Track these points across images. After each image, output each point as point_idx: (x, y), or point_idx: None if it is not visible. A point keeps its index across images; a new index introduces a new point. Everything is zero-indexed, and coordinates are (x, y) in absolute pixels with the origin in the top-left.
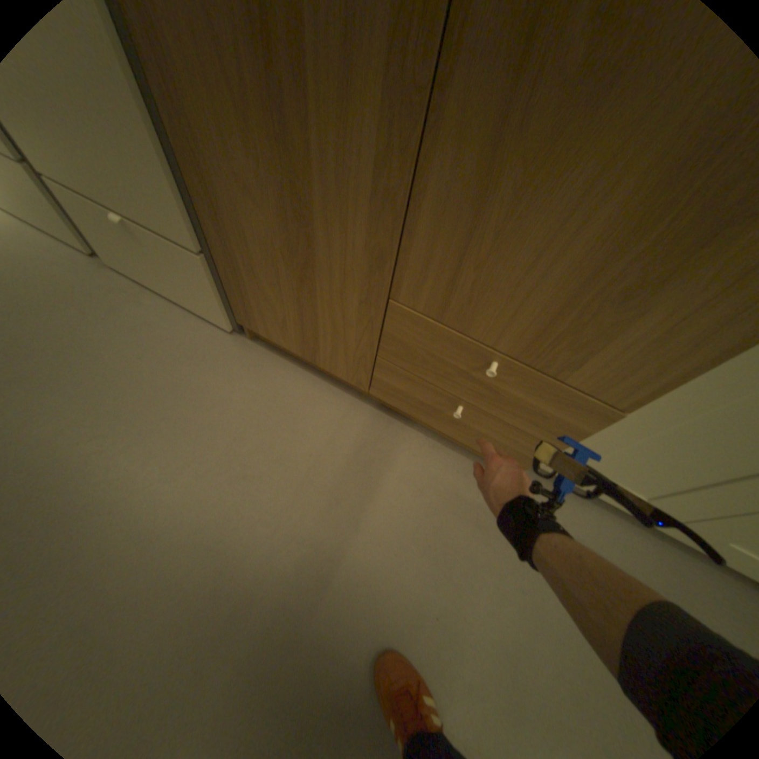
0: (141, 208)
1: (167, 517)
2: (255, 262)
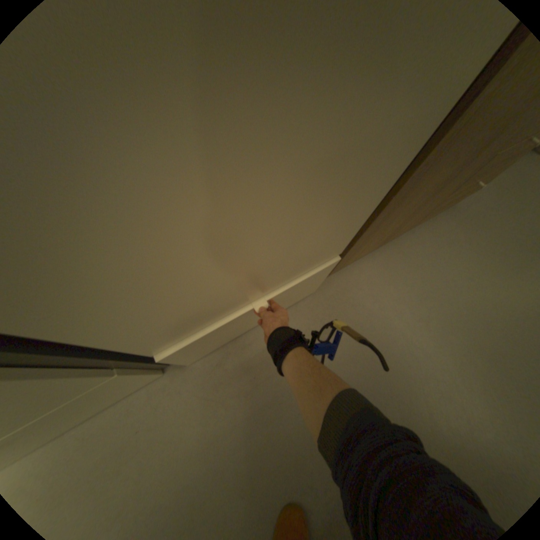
0: (303, 266)
1: (443, 374)
2: (398, 214)
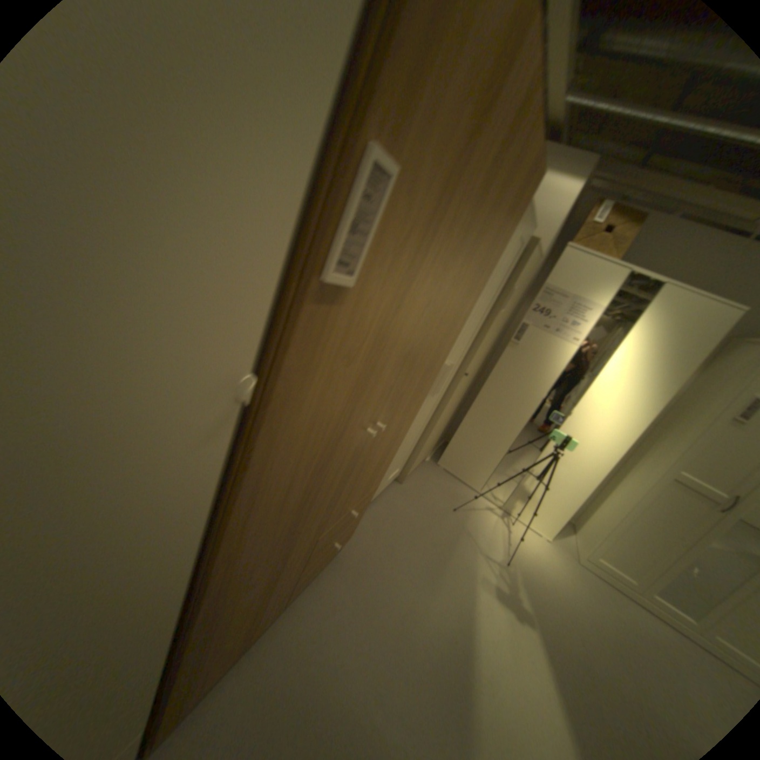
0: None
1: None
2: (226, 634)
